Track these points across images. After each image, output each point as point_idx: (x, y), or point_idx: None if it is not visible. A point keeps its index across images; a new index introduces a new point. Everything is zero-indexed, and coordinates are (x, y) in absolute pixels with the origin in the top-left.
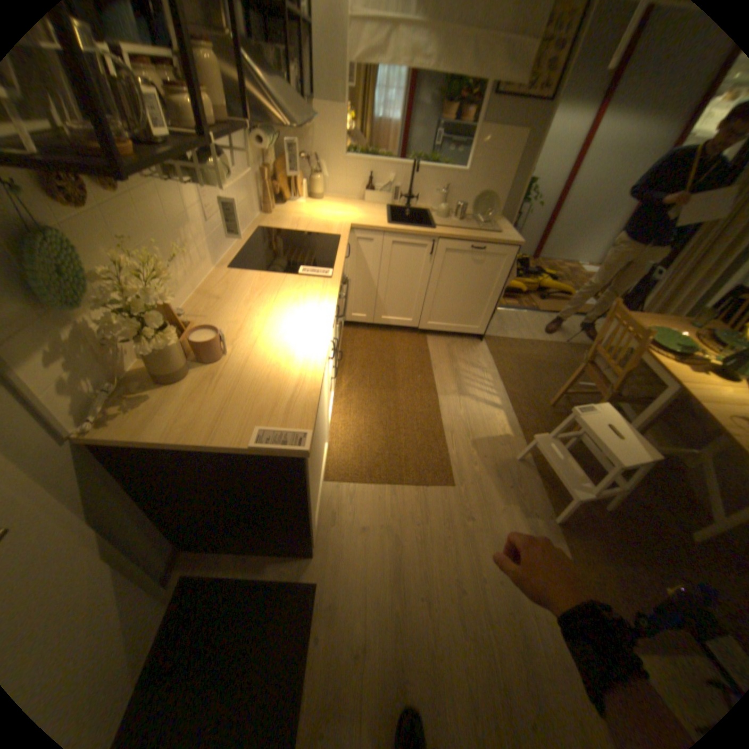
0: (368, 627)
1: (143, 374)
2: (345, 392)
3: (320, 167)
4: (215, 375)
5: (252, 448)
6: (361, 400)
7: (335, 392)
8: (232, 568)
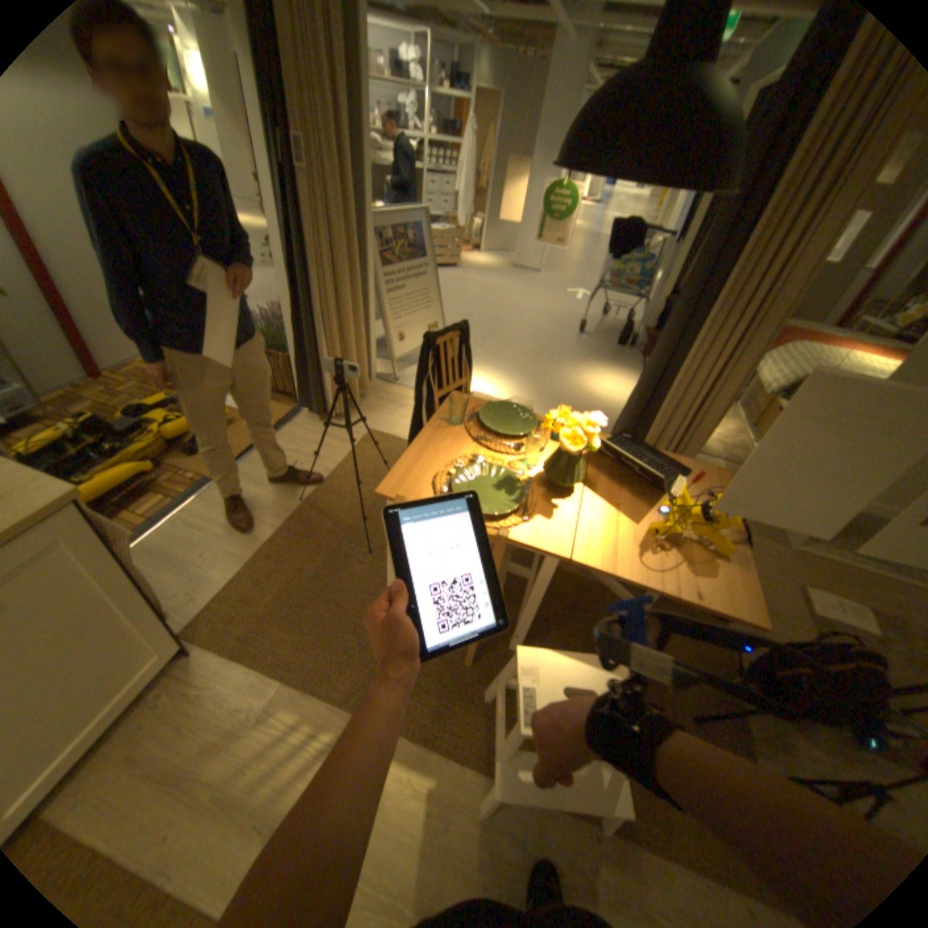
0: None
1: None
2: None
3: None
4: None
5: None
6: None
7: None
8: None
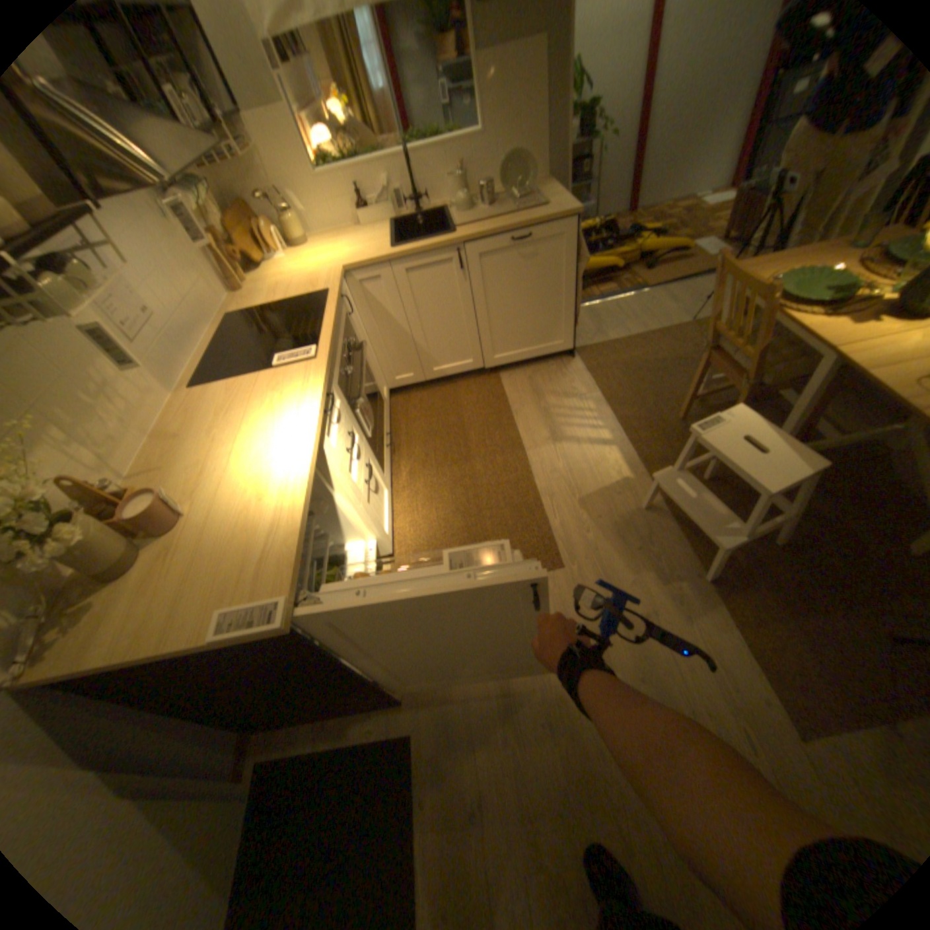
0: (480, 776)
1: (85, 575)
2: (407, 484)
3: (288, 202)
4: (169, 551)
5: (212, 643)
6: (428, 488)
7: (395, 486)
8: (310, 741)
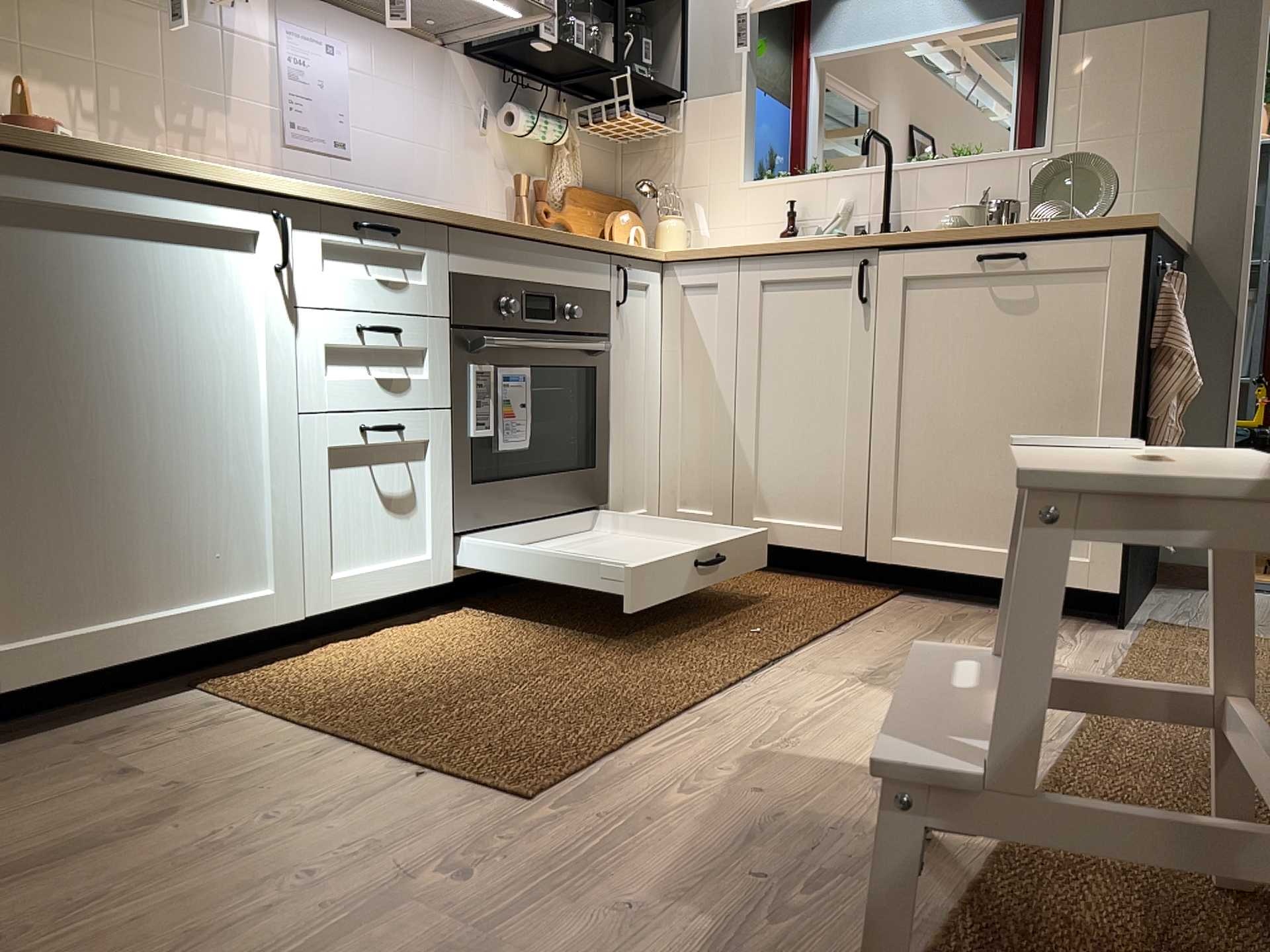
0: None
1: None
2: (495, 612)
3: (693, 220)
4: None
5: None
6: (513, 625)
7: (476, 611)
8: None
